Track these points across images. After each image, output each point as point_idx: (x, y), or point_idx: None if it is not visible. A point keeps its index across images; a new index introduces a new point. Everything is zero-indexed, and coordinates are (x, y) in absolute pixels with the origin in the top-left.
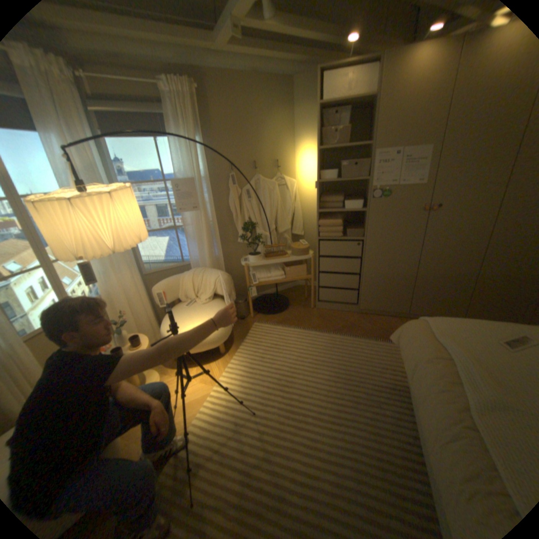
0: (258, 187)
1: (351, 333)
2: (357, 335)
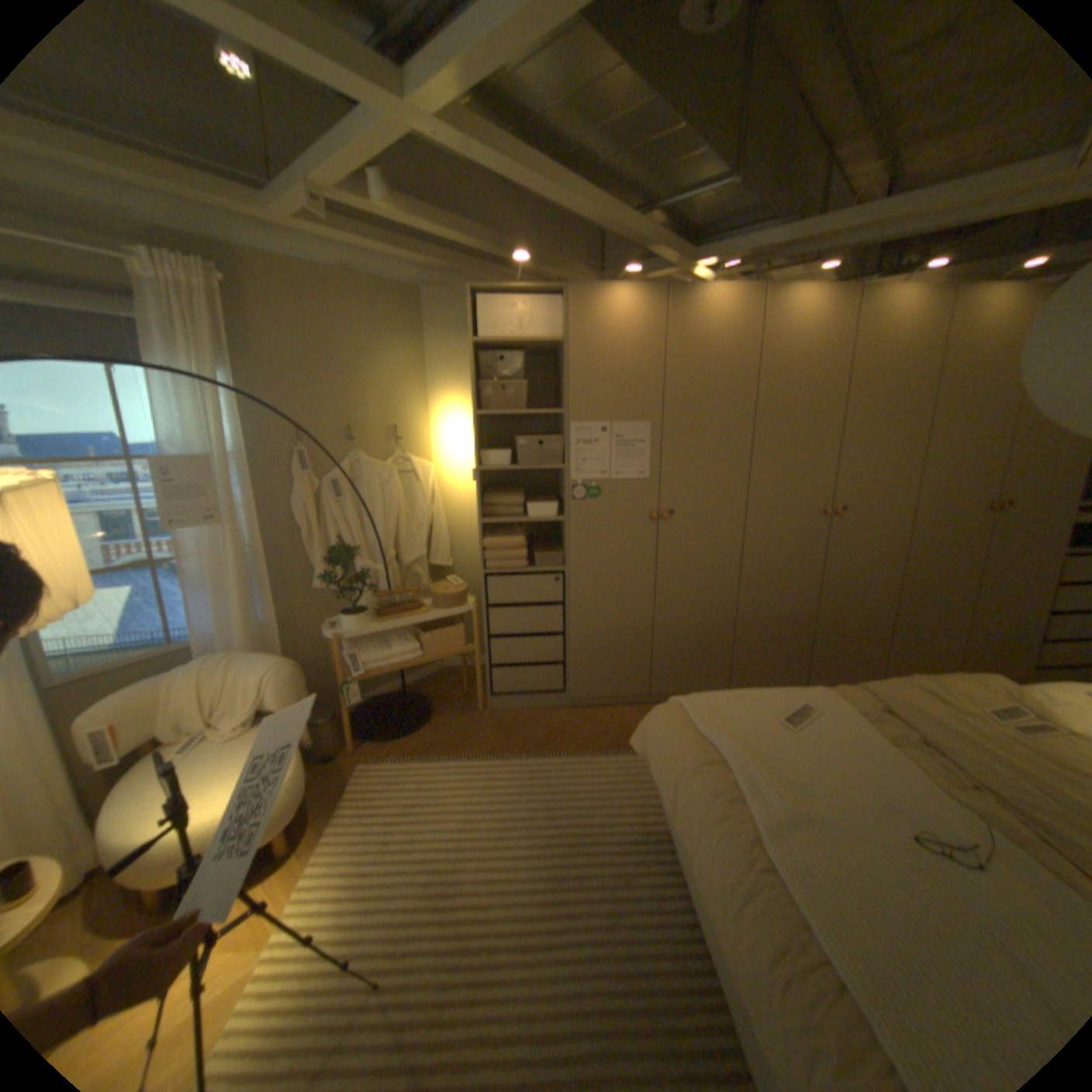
0: (357, 476)
1: (559, 750)
2: (572, 752)
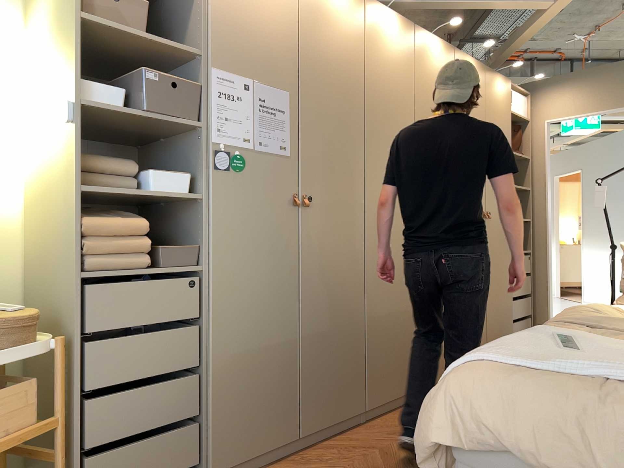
0: None
1: None
2: None
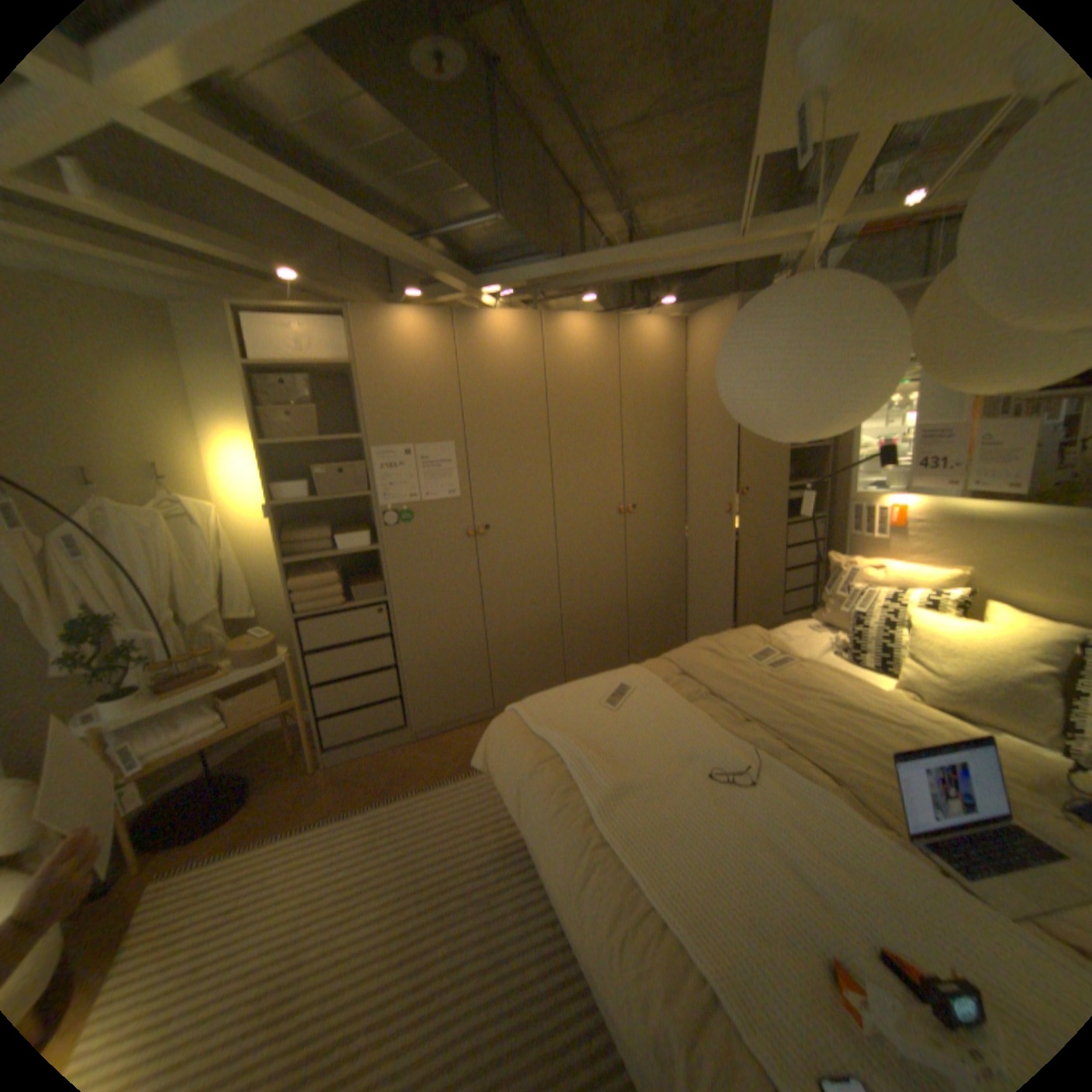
0: (104, 529)
1: (406, 790)
2: (420, 788)
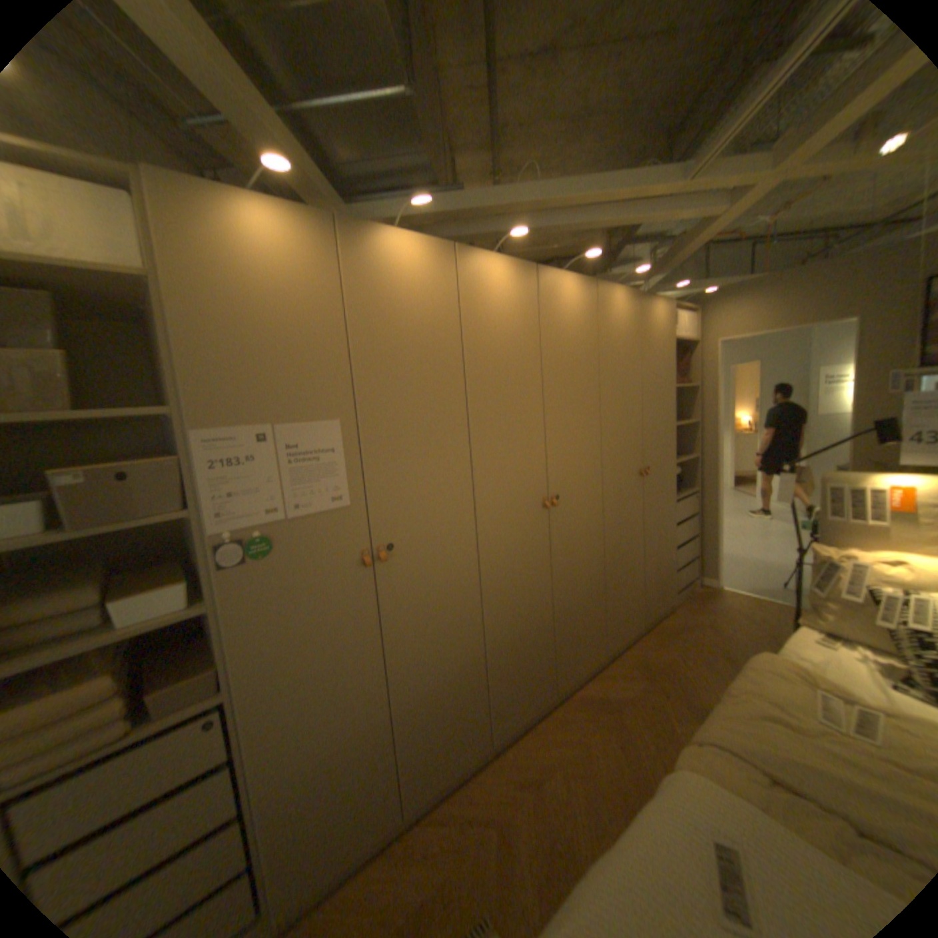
0: None
1: None
2: None
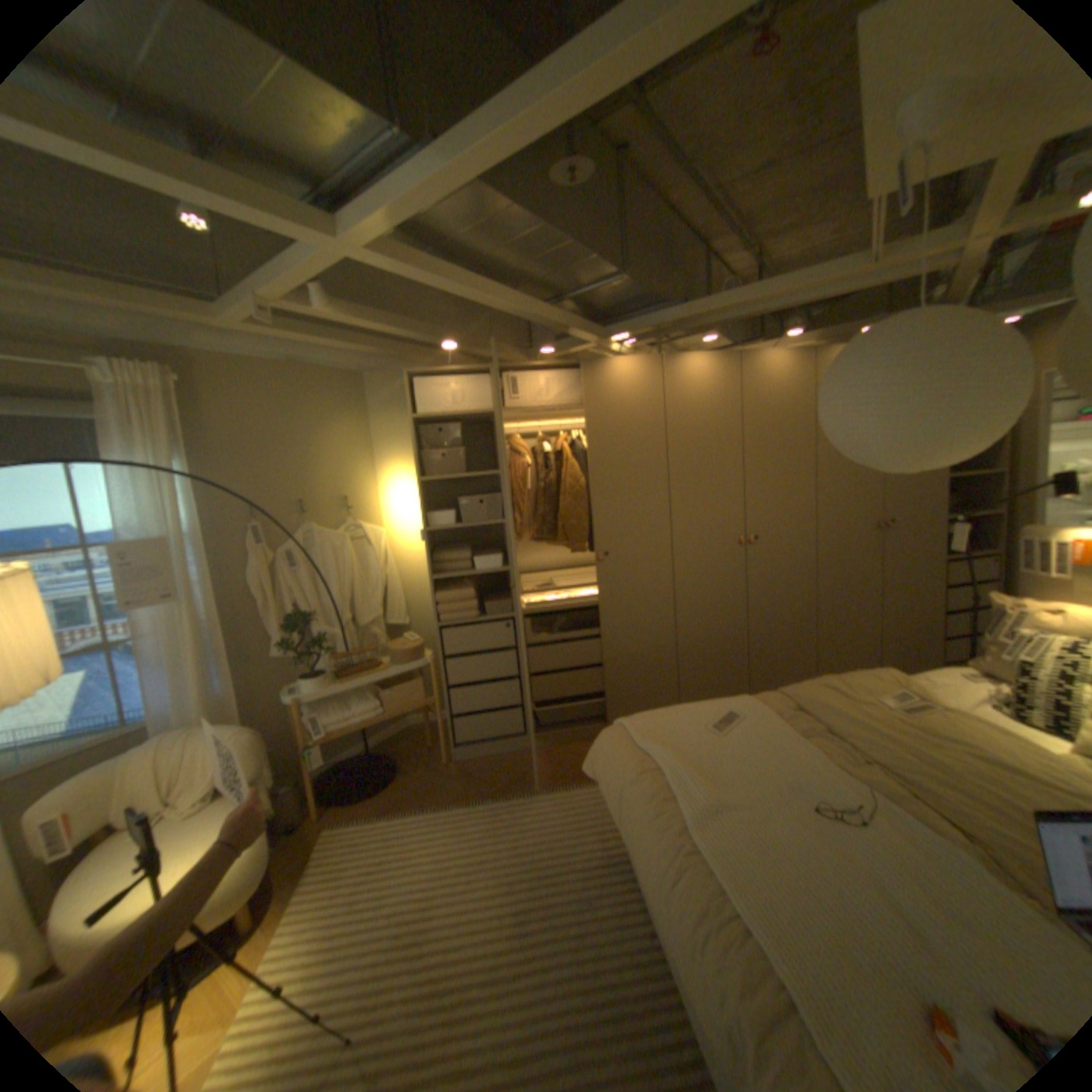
0: (311, 546)
1: (523, 791)
2: (535, 792)
